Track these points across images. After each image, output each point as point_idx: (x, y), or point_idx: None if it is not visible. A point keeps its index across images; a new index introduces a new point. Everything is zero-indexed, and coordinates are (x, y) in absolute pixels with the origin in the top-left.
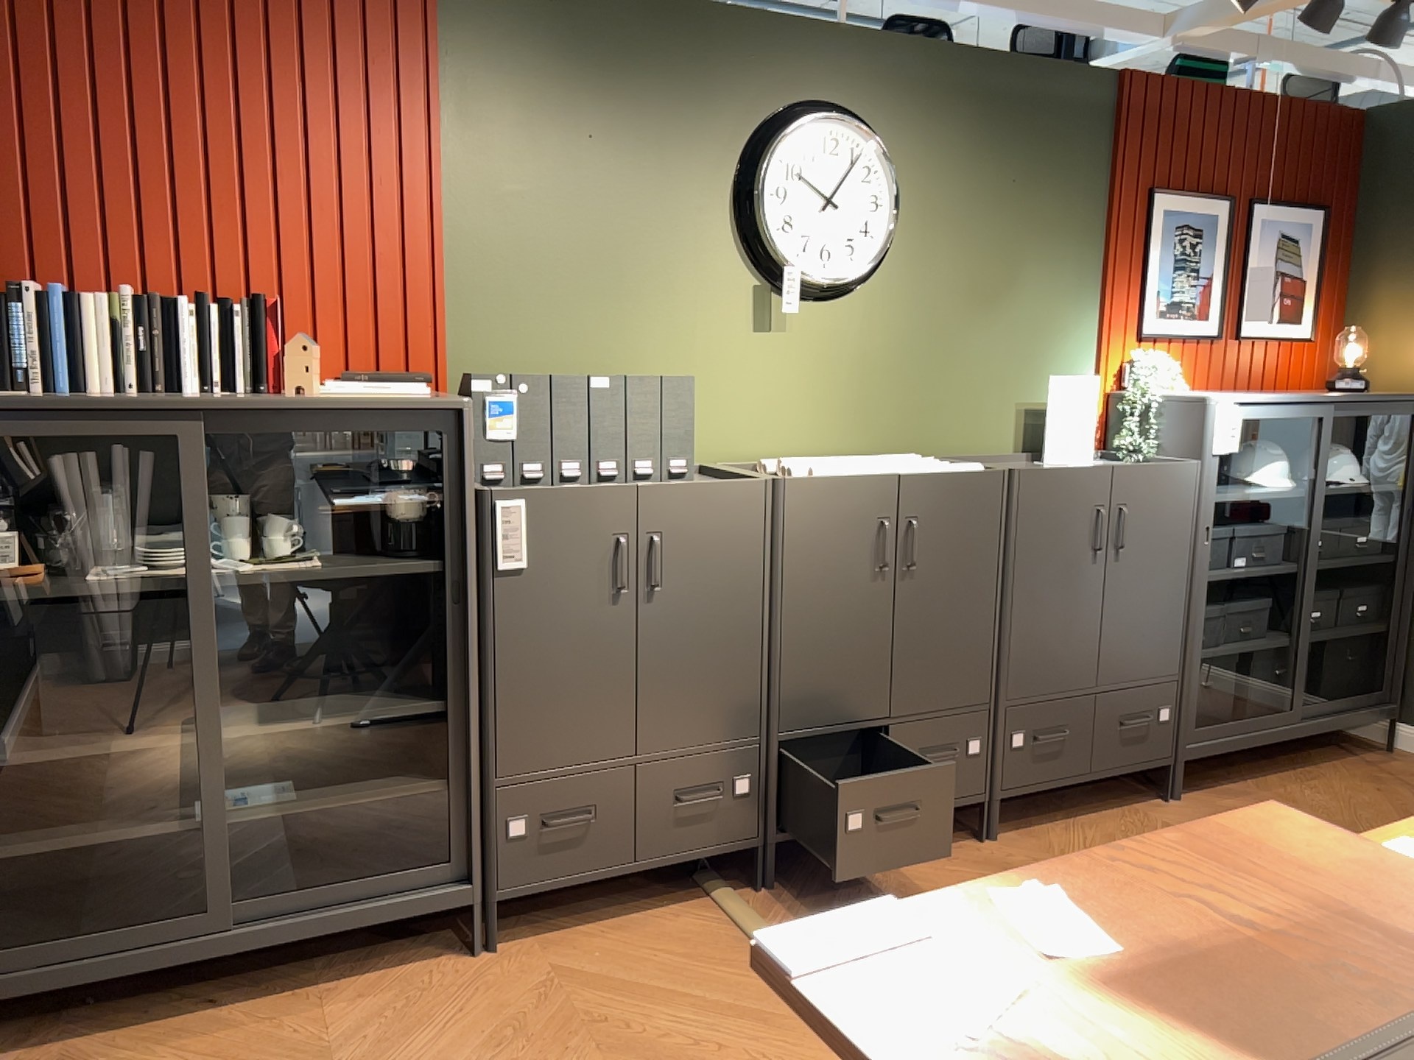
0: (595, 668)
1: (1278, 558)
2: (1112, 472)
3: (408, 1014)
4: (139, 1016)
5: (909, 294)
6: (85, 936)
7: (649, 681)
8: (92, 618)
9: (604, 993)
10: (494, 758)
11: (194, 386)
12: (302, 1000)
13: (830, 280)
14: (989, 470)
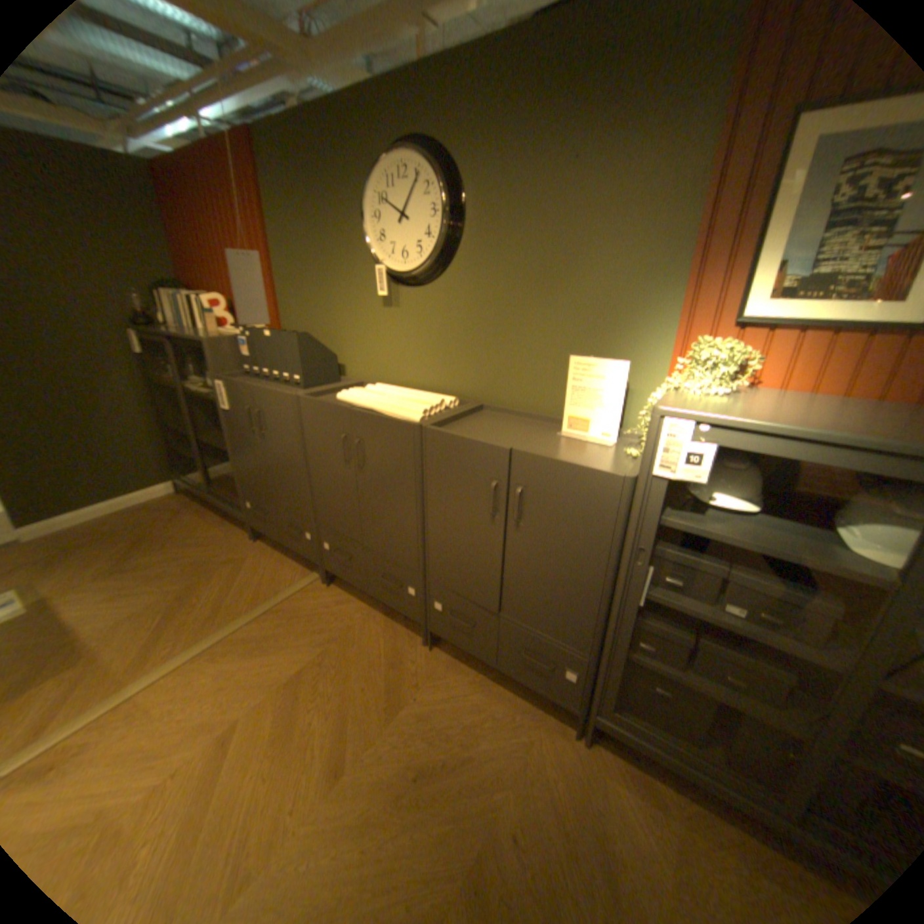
0: (254, 459)
1: (815, 641)
2: (509, 454)
3: (211, 543)
4: (207, 507)
5: (474, 279)
6: (187, 479)
7: (270, 472)
8: (183, 395)
9: (228, 574)
10: (238, 478)
11: (198, 326)
12: (218, 524)
13: (402, 273)
14: (410, 422)
